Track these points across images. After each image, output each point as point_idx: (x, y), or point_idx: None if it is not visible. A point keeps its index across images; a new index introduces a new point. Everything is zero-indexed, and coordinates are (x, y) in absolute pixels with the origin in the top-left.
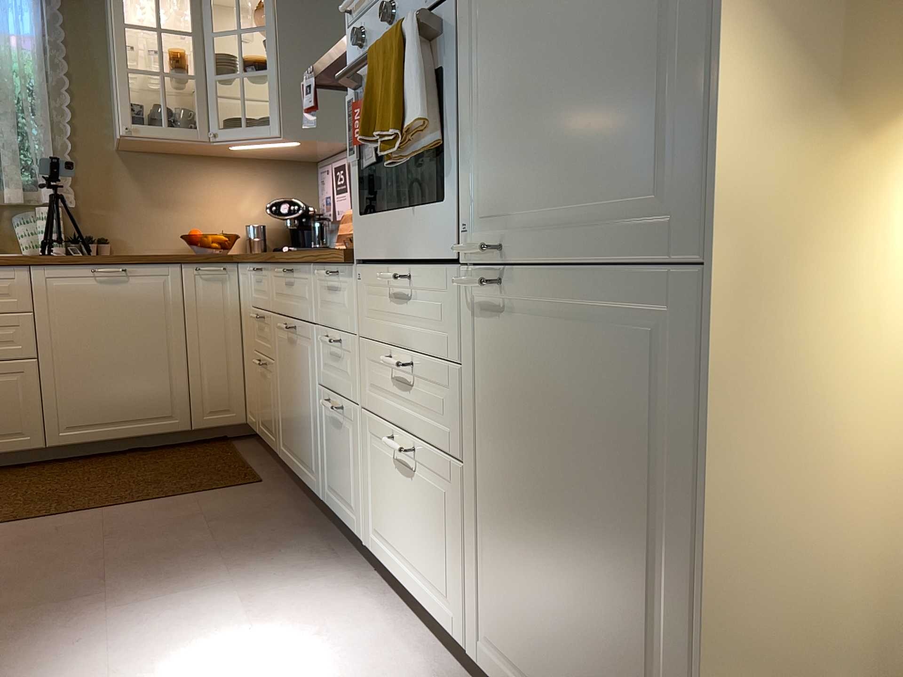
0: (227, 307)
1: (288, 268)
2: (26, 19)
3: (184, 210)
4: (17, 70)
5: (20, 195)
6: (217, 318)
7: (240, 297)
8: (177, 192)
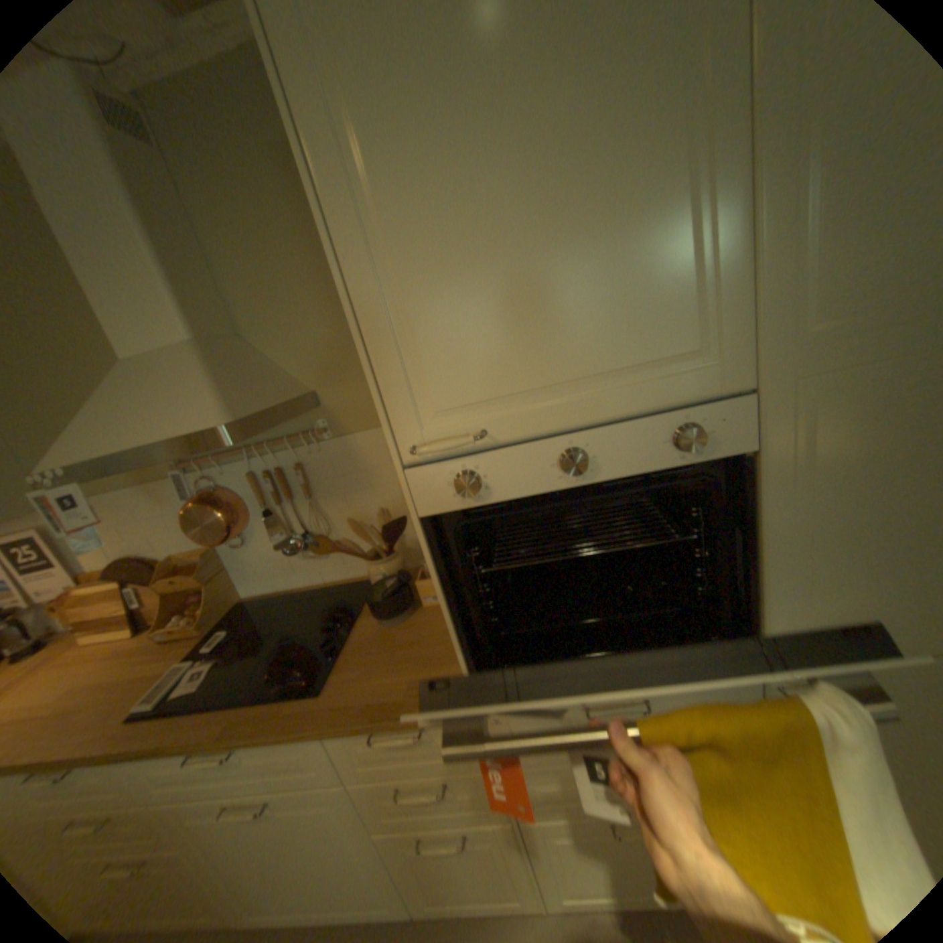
0: None
1: (208, 751)
2: None
3: None
4: None
5: None
6: None
7: None
8: None
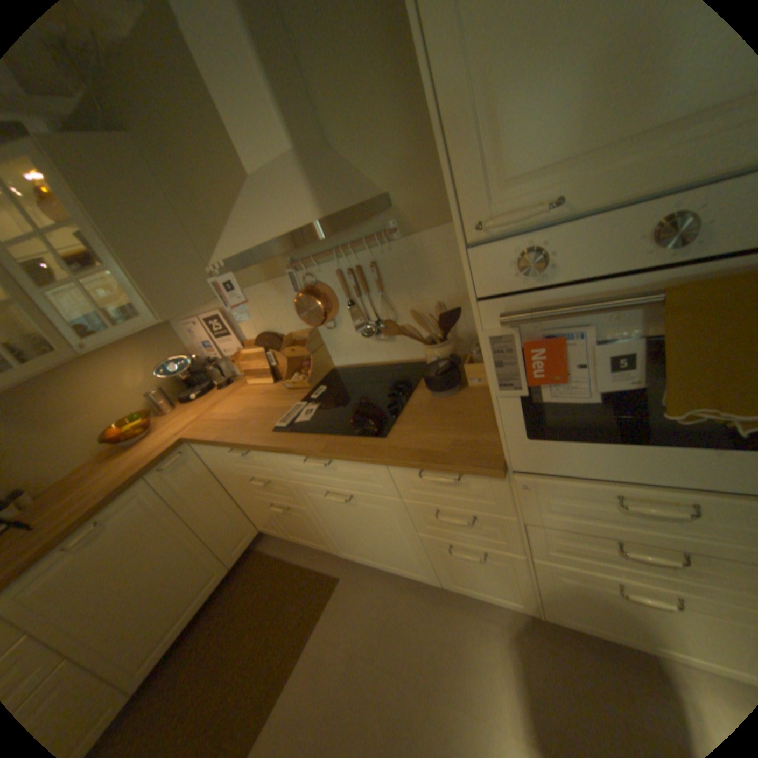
0: (200, 477)
1: (317, 457)
2: None
3: (77, 417)
4: None
5: None
6: (198, 490)
7: (206, 463)
8: (57, 407)
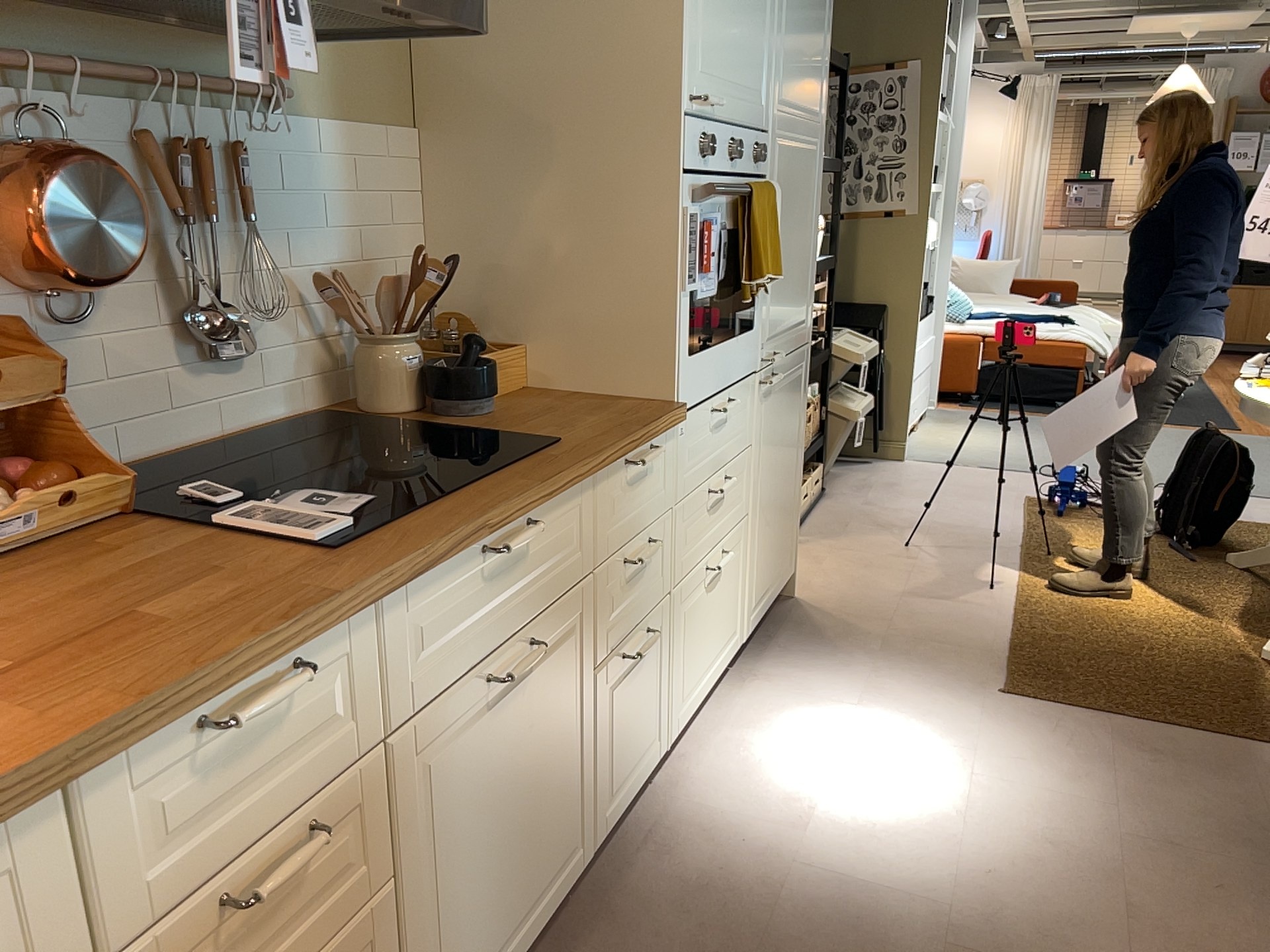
0: None
1: (501, 533)
2: None
3: None
4: None
5: None
6: None
7: None
8: None
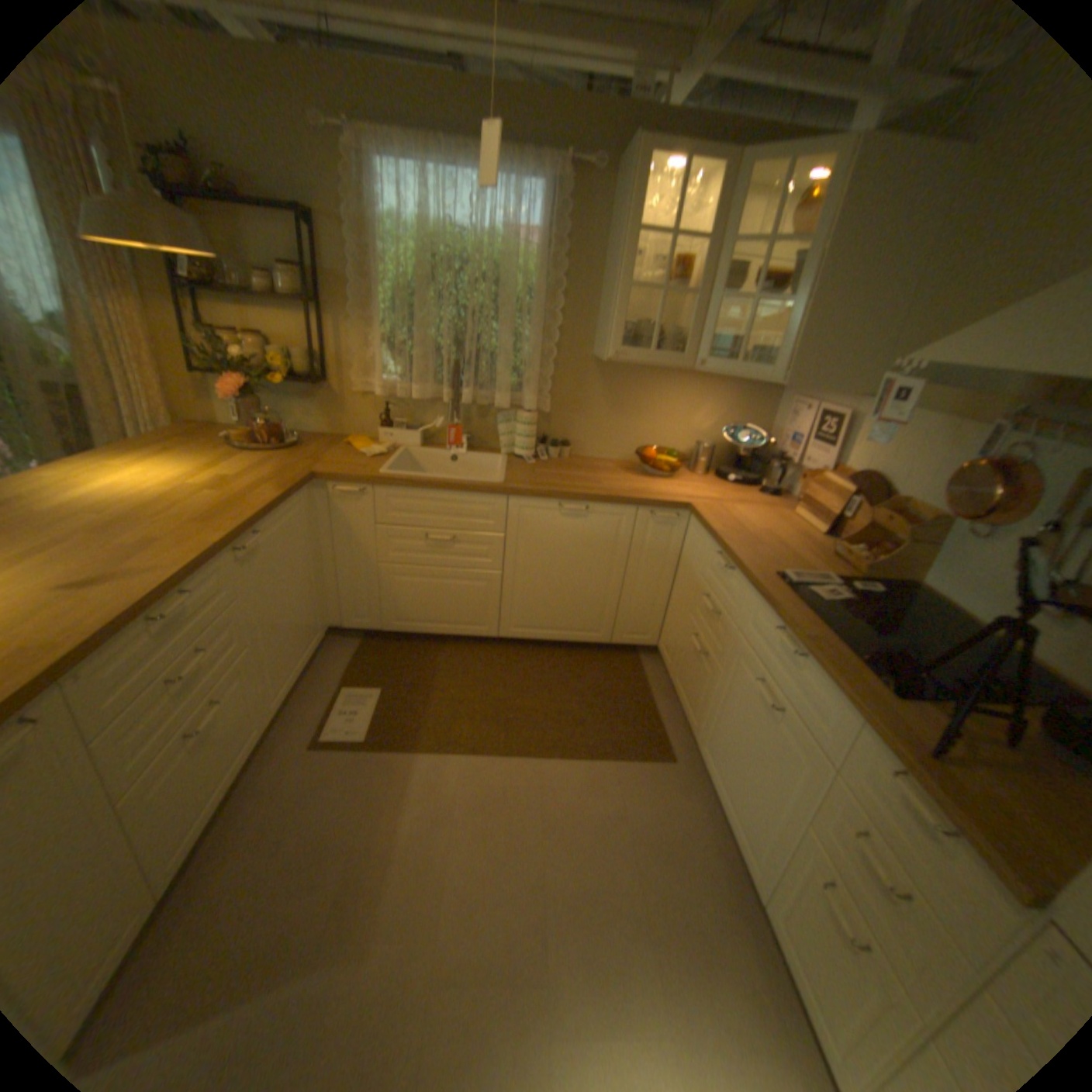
0: (669, 551)
1: (796, 640)
2: (538, 208)
3: (641, 420)
4: (521, 268)
5: (507, 402)
6: (657, 559)
7: (685, 545)
8: (639, 400)
